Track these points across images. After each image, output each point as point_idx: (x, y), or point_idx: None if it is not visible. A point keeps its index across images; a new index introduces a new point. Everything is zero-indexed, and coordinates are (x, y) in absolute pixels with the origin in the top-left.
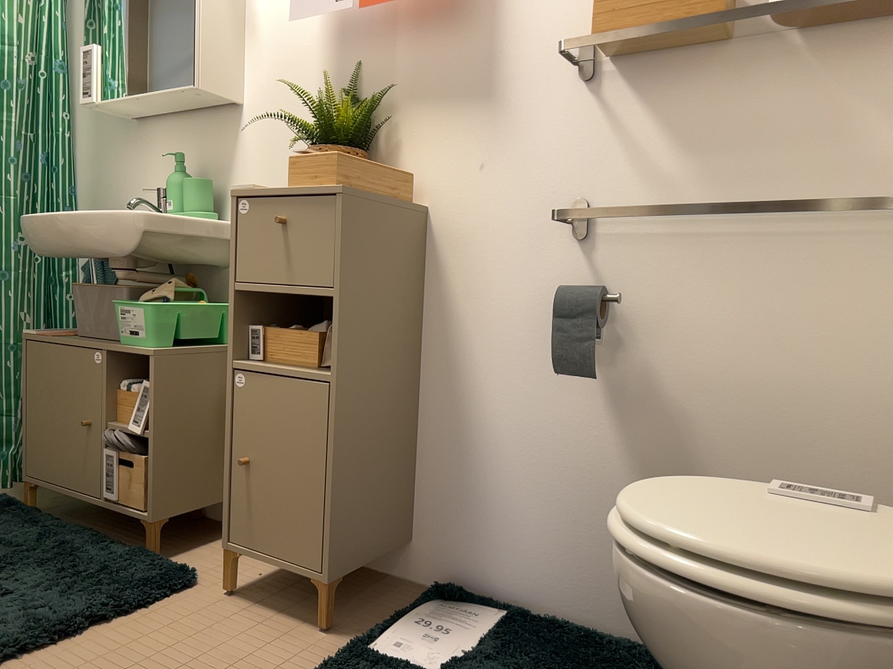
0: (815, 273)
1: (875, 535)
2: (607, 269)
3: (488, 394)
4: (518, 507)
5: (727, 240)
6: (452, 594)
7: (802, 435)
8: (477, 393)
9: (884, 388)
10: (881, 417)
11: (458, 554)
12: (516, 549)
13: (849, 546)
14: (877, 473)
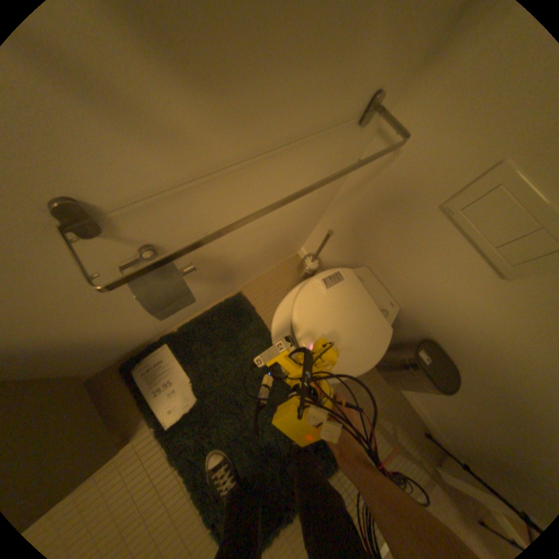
0: (301, 165)
1: (361, 310)
2: (144, 233)
3: (77, 335)
4: (142, 329)
5: (253, 169)
6: (133, 364)
7: (276, 229)
8: (66, 341)
9: (310, 199)
10: (305, 208)
11: (116, 355)
12: (150, 332)
13: (368, 330)
14: (298, 223)
